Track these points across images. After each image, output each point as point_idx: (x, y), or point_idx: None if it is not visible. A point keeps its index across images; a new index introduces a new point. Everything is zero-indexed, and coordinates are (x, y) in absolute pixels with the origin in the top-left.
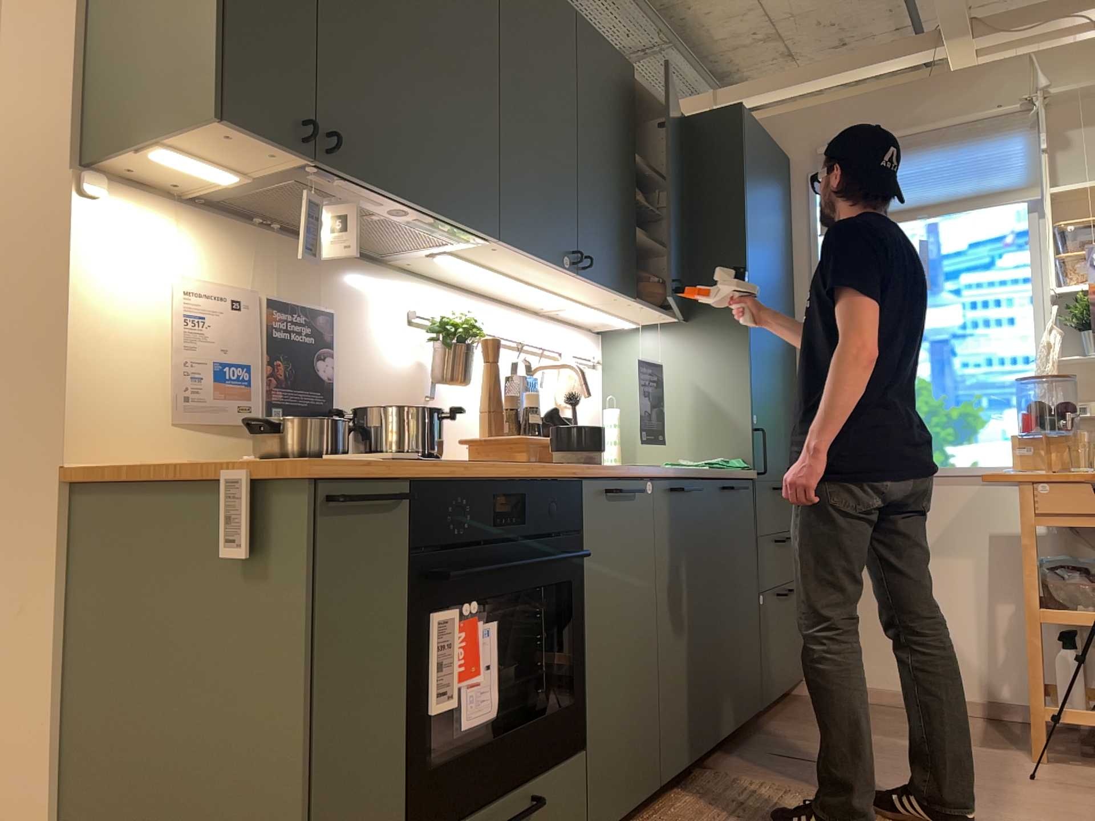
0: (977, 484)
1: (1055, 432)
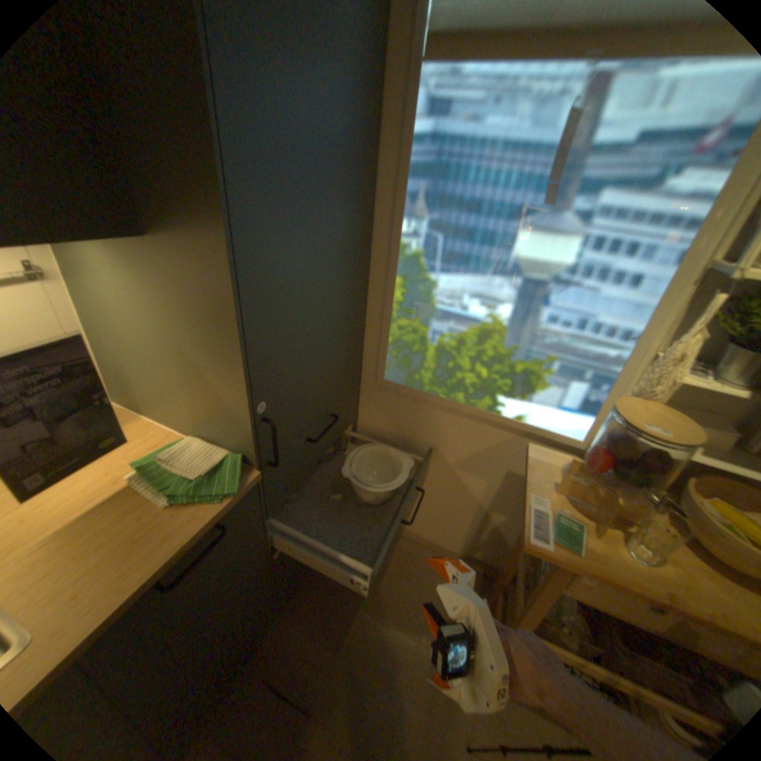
0: (515, 434)
1: (633, 485)
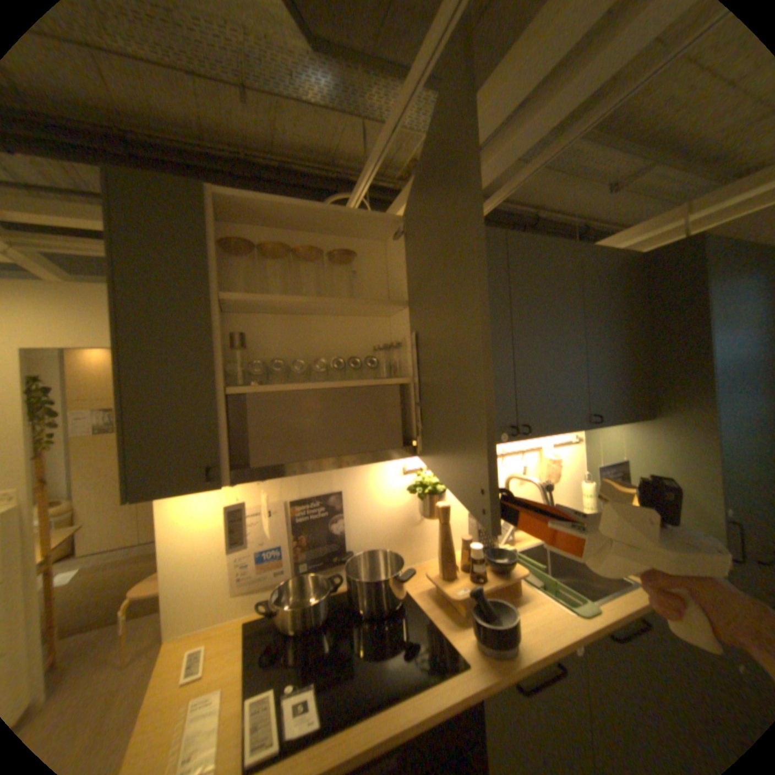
0: None
1: None
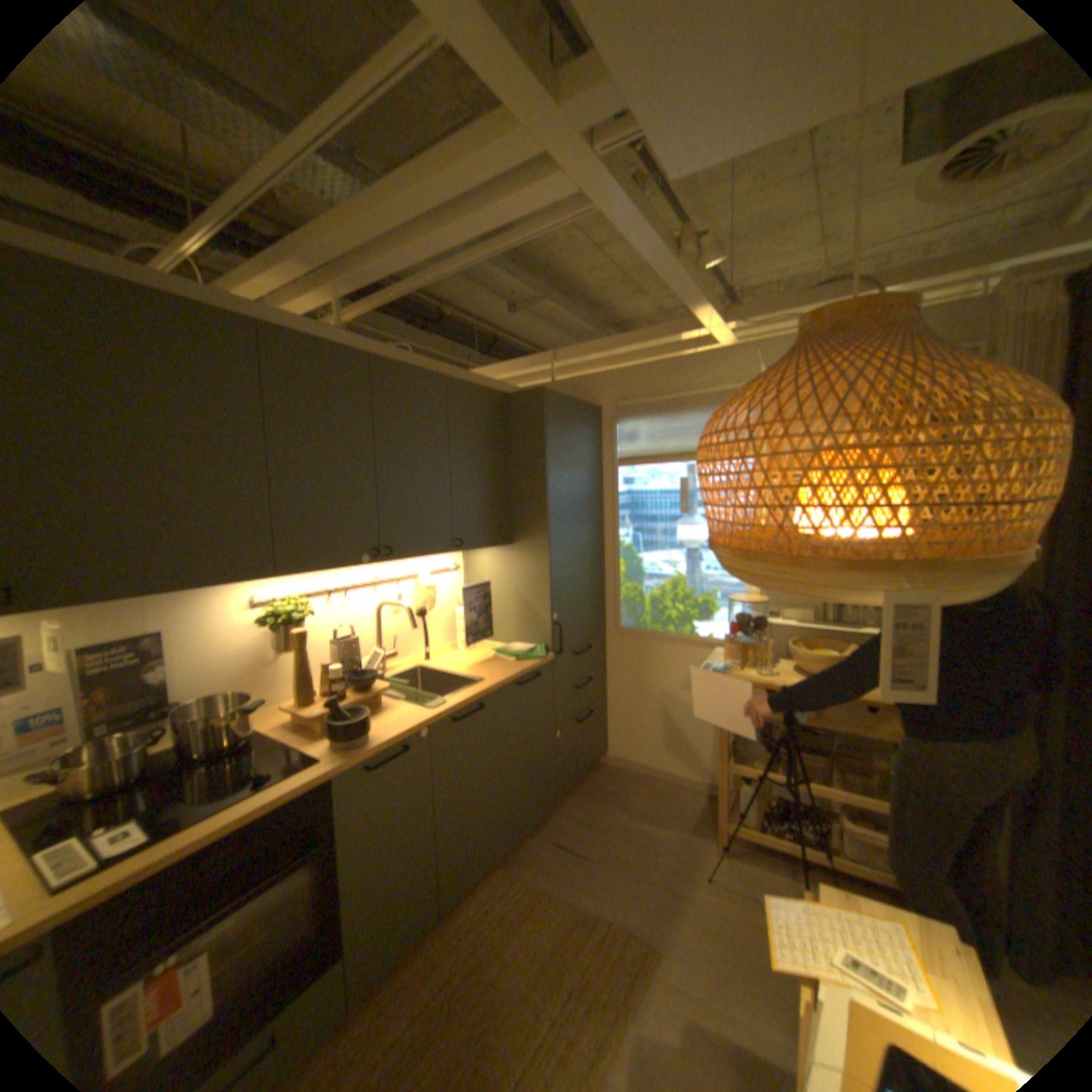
0: (712, 650)
1: (753, 640)
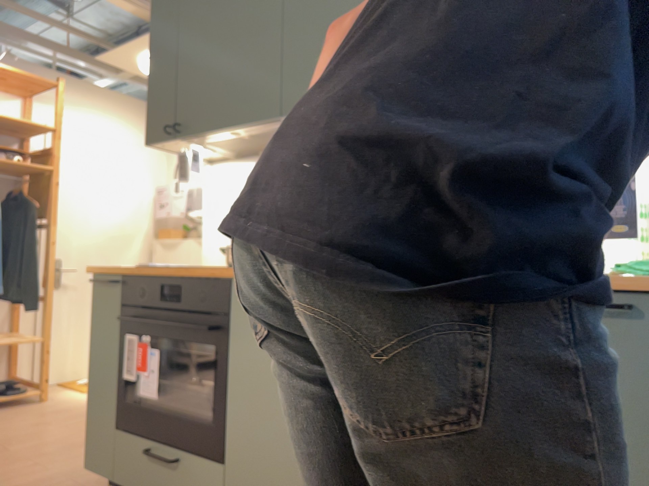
0: None
1: None
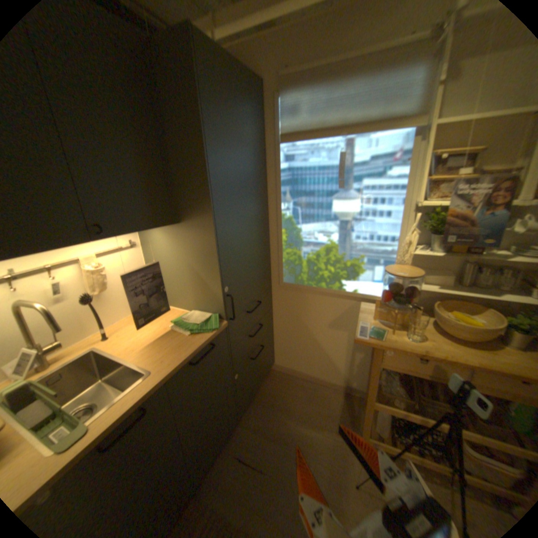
0: (355, 301)
1: (404, 306)
